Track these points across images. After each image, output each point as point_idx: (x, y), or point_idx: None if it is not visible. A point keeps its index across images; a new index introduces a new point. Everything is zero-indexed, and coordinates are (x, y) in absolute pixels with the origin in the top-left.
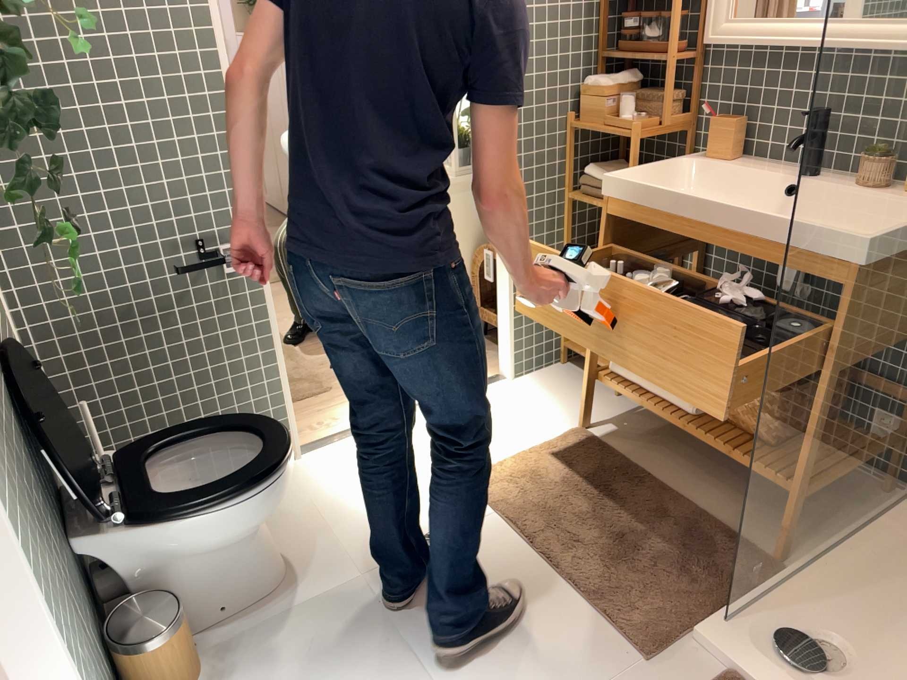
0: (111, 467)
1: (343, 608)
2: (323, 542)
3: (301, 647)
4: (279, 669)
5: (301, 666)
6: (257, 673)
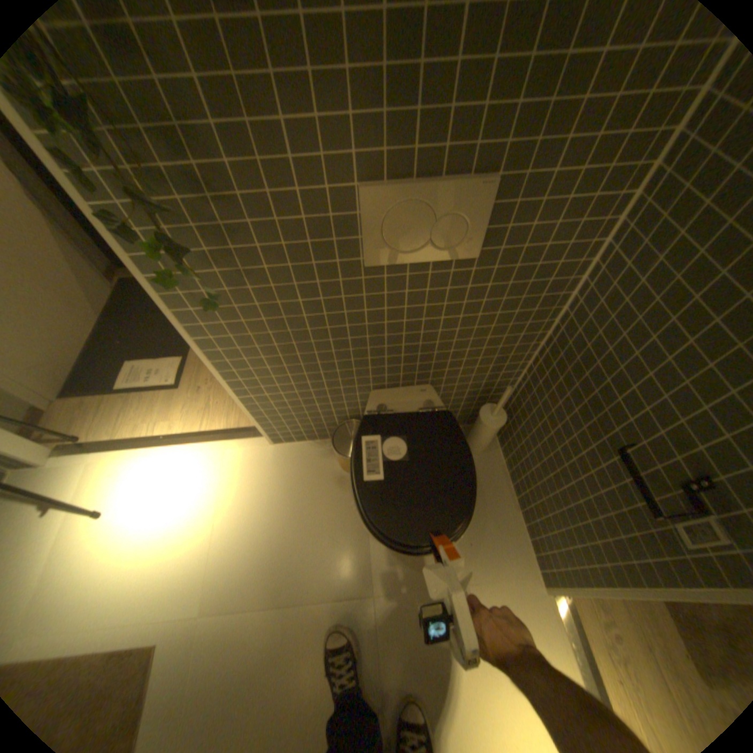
0: (422, 411)
1: (350, 573)
2: (421, 581)
3: (334, 535)
4: (327, 517)
5: (322, 531)
6: (331, 505)
